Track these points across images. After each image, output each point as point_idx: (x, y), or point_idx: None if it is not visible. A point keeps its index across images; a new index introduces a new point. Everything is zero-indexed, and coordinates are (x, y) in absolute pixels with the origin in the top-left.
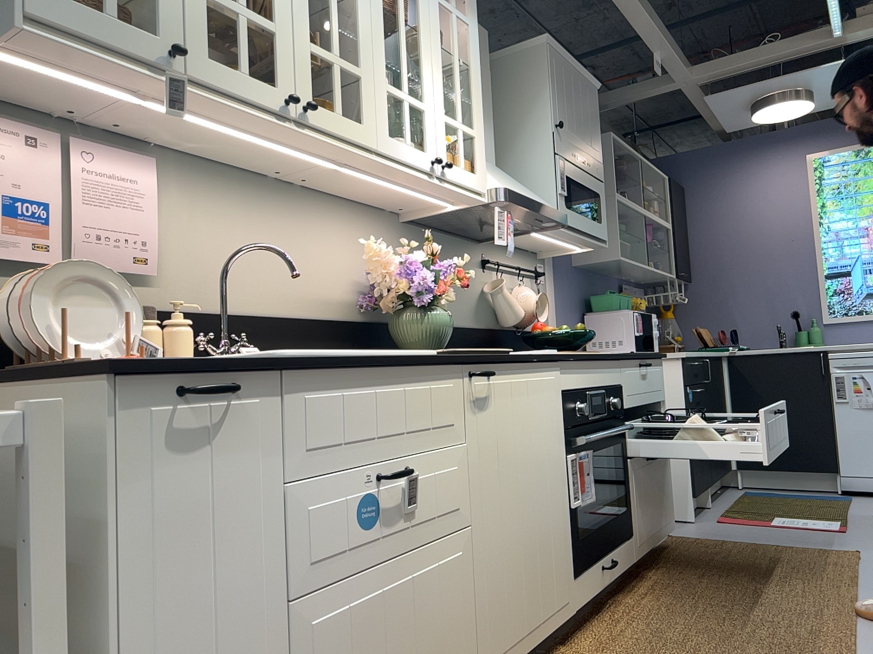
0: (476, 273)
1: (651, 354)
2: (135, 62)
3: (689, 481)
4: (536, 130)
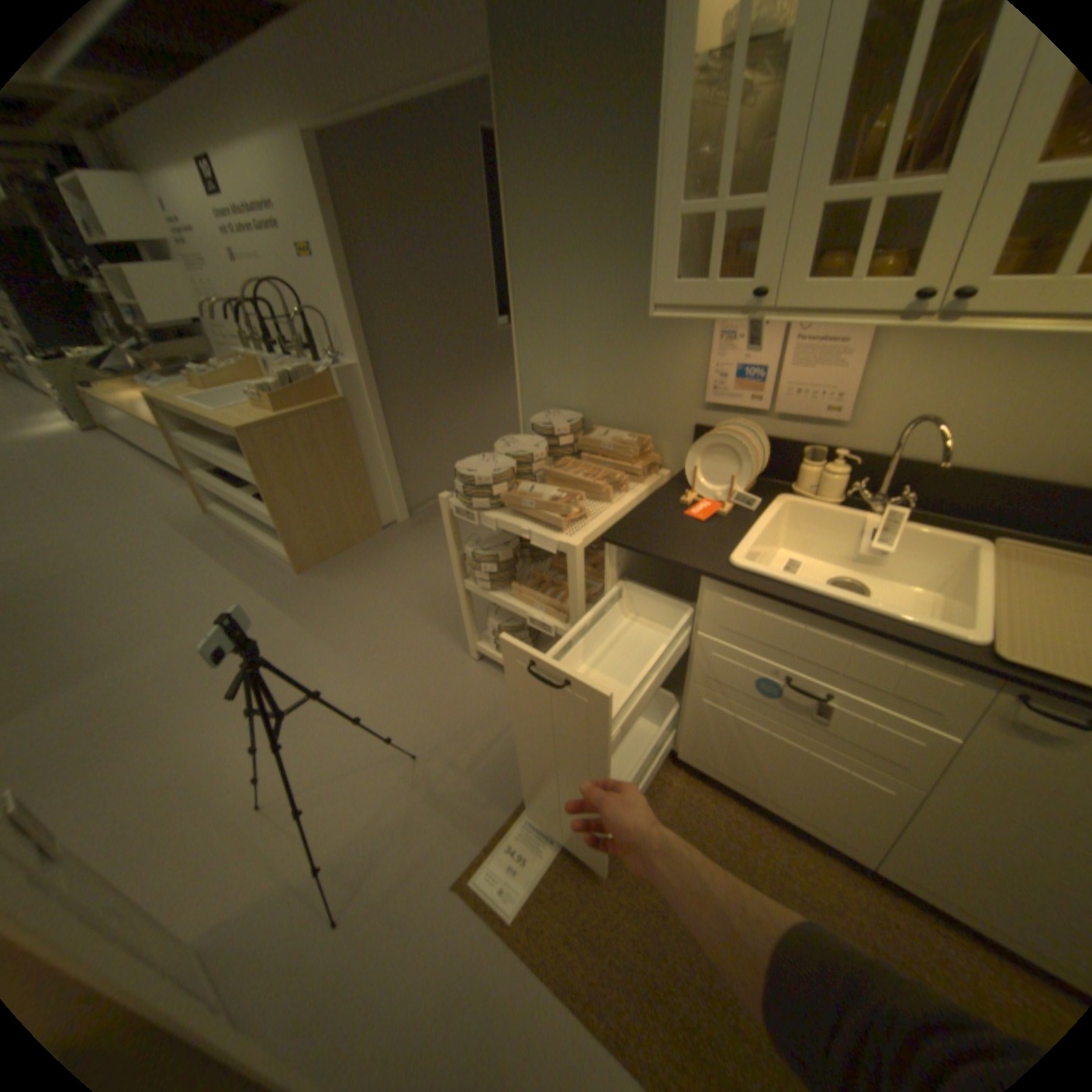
0: None
1: None
2: (735, 310)
3: None
4: None
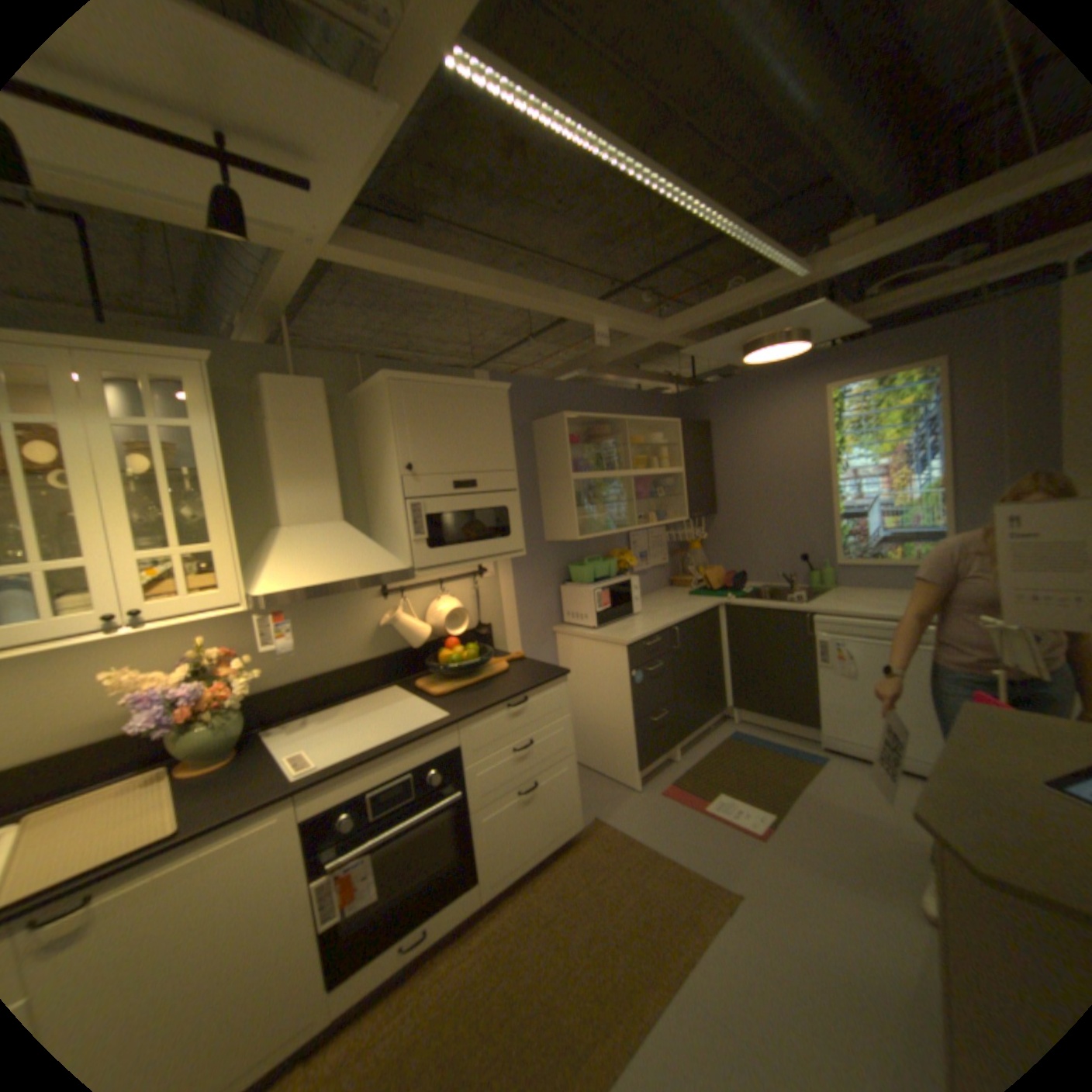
0: (368, 606)
1: (529, 689)
2: None
3: (635, 757)
4: (392, 472)
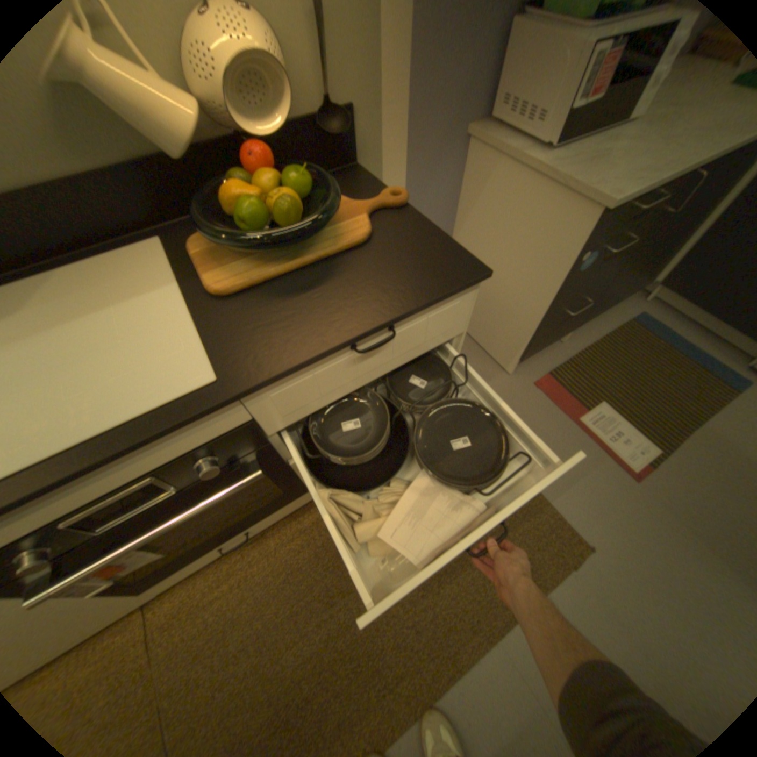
0: None
1: (398, 316)
2: None
3: (523, 346)
4: None
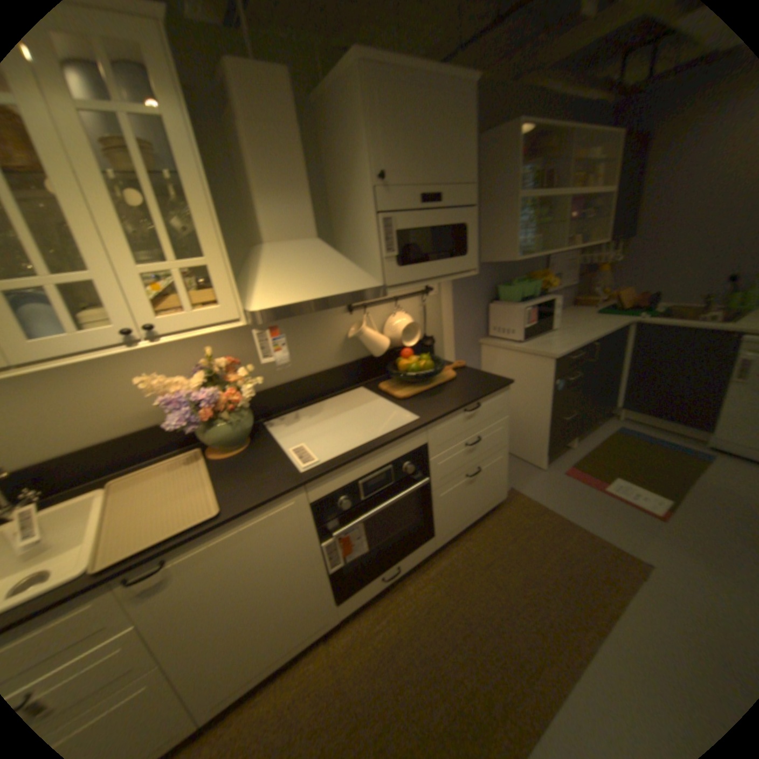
0: (338, 320)
1: (482, 396)
2: None
3: (546, 446)
4: (362, 182)
